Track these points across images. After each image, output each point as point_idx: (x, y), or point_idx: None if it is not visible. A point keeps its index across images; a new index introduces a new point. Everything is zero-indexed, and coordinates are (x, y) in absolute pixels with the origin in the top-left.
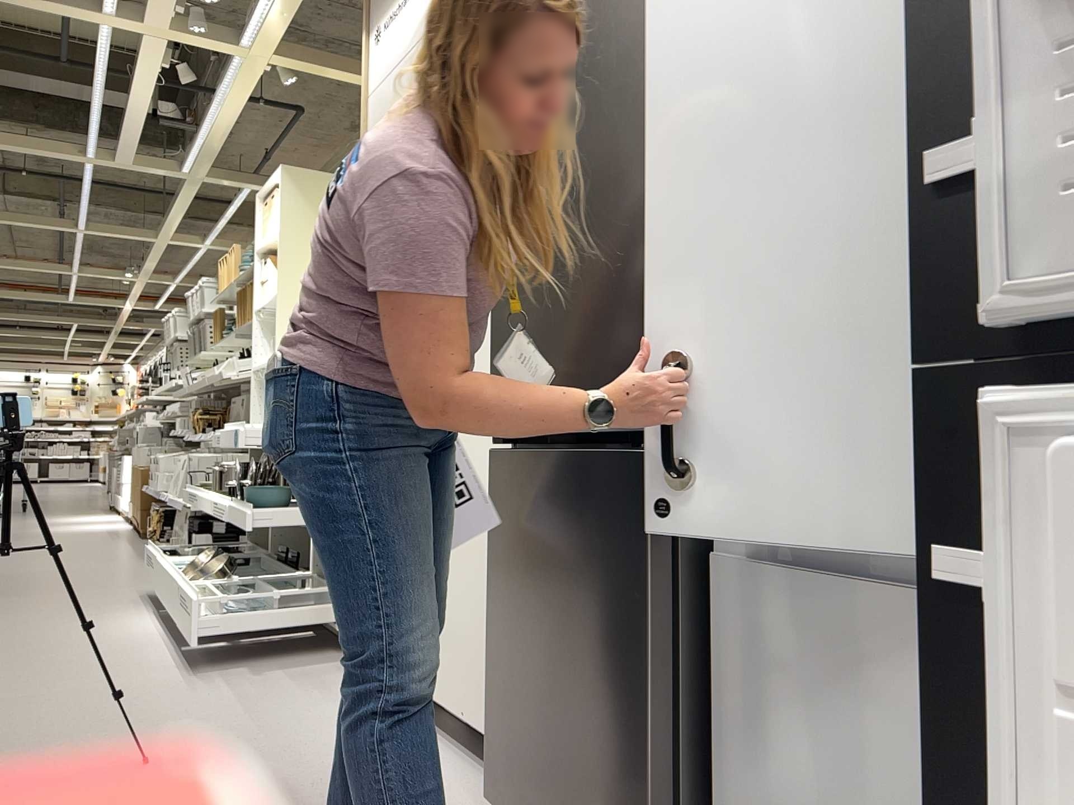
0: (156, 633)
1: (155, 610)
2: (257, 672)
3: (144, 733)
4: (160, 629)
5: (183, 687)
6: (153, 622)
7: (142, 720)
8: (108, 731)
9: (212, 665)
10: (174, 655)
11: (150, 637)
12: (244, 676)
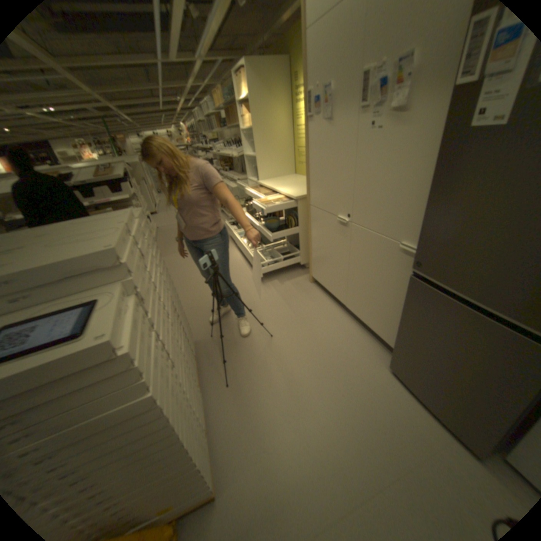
0: (241, 260)
1: (235, 246)
2: (281, 282)
3: (262, 317)
4: (241, 257)
5: (263, 291)
6: (238, 254)
7: (259, 310)
8: (252, 316)
9: (266, 279)
10: (252, 273)
11: (241, 262)
12: (278, 284)
